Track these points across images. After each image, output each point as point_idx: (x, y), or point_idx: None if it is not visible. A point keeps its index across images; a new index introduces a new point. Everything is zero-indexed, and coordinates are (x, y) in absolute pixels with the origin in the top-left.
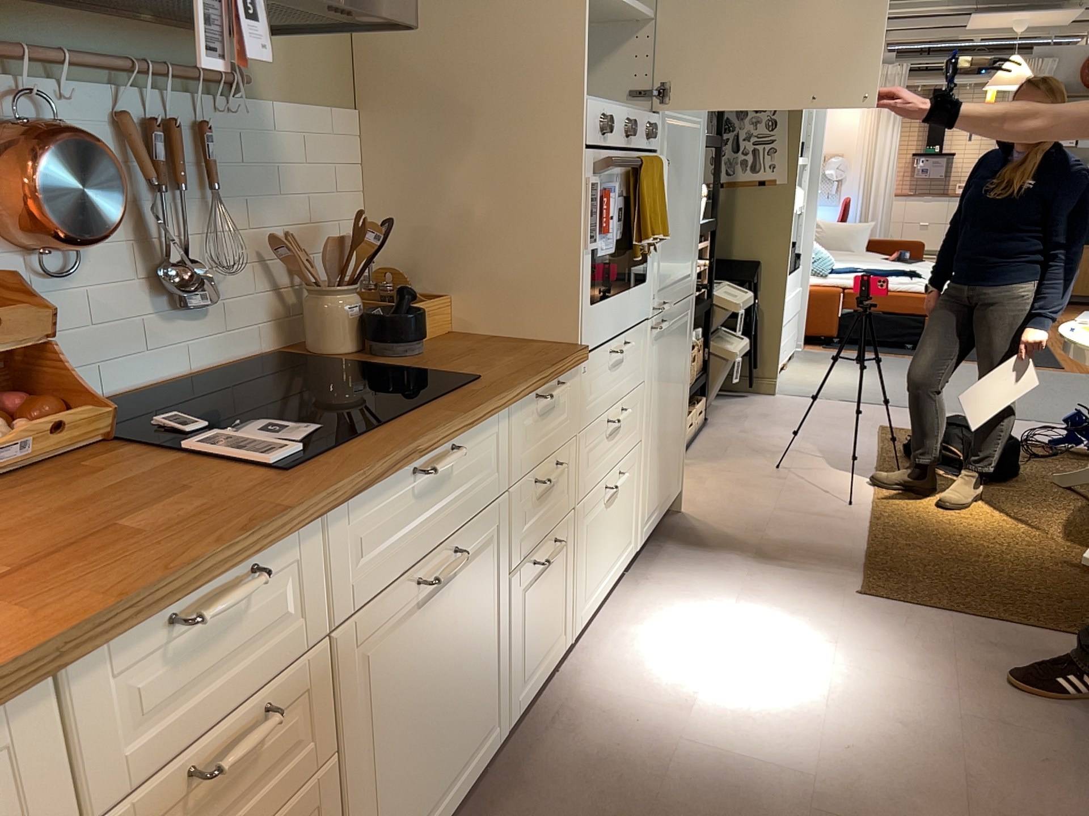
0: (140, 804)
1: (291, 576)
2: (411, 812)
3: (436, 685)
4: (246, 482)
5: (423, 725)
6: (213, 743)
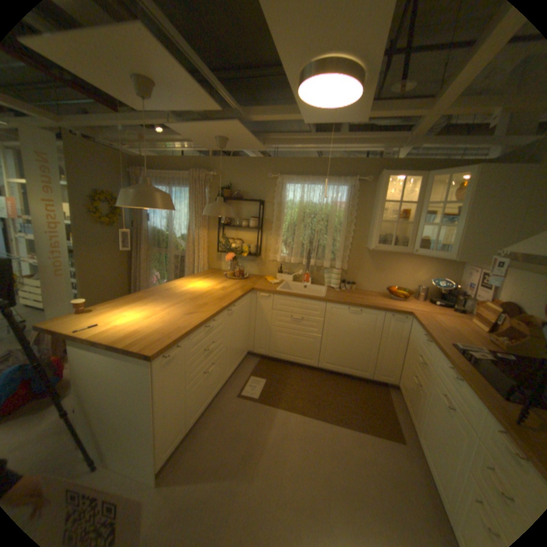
0: (420, 352)
1: (435, 352)
2: (430, 446)
3: (442, 434)
4: (453, 343)
5: (437, 434)
6: (424, 358)
